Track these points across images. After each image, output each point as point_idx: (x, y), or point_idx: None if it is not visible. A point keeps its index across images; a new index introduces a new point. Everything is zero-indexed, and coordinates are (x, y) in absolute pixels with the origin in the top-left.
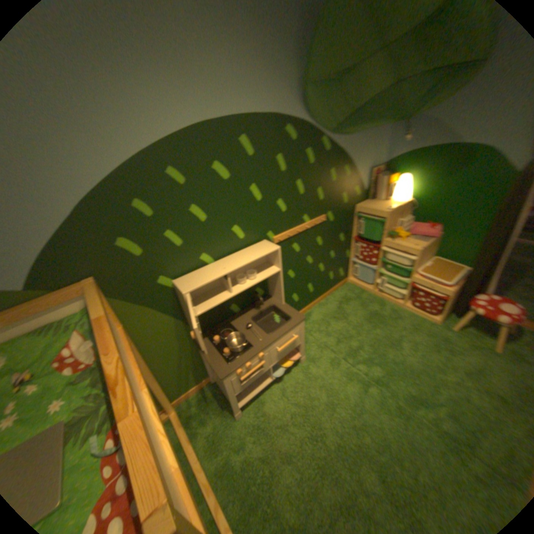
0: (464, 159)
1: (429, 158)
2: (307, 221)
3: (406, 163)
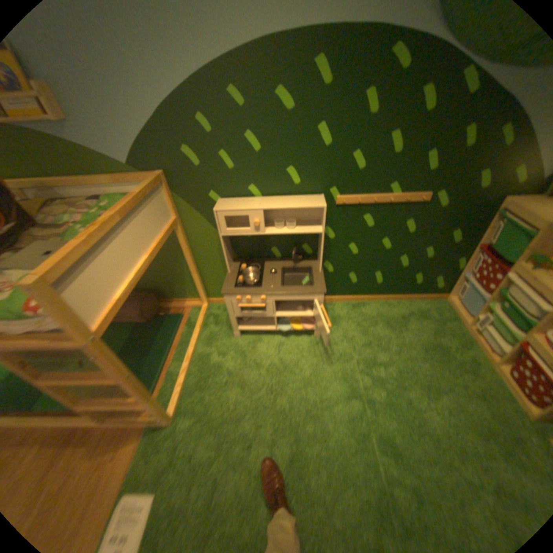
0: None
1: None
2: (395, 193)
3: None
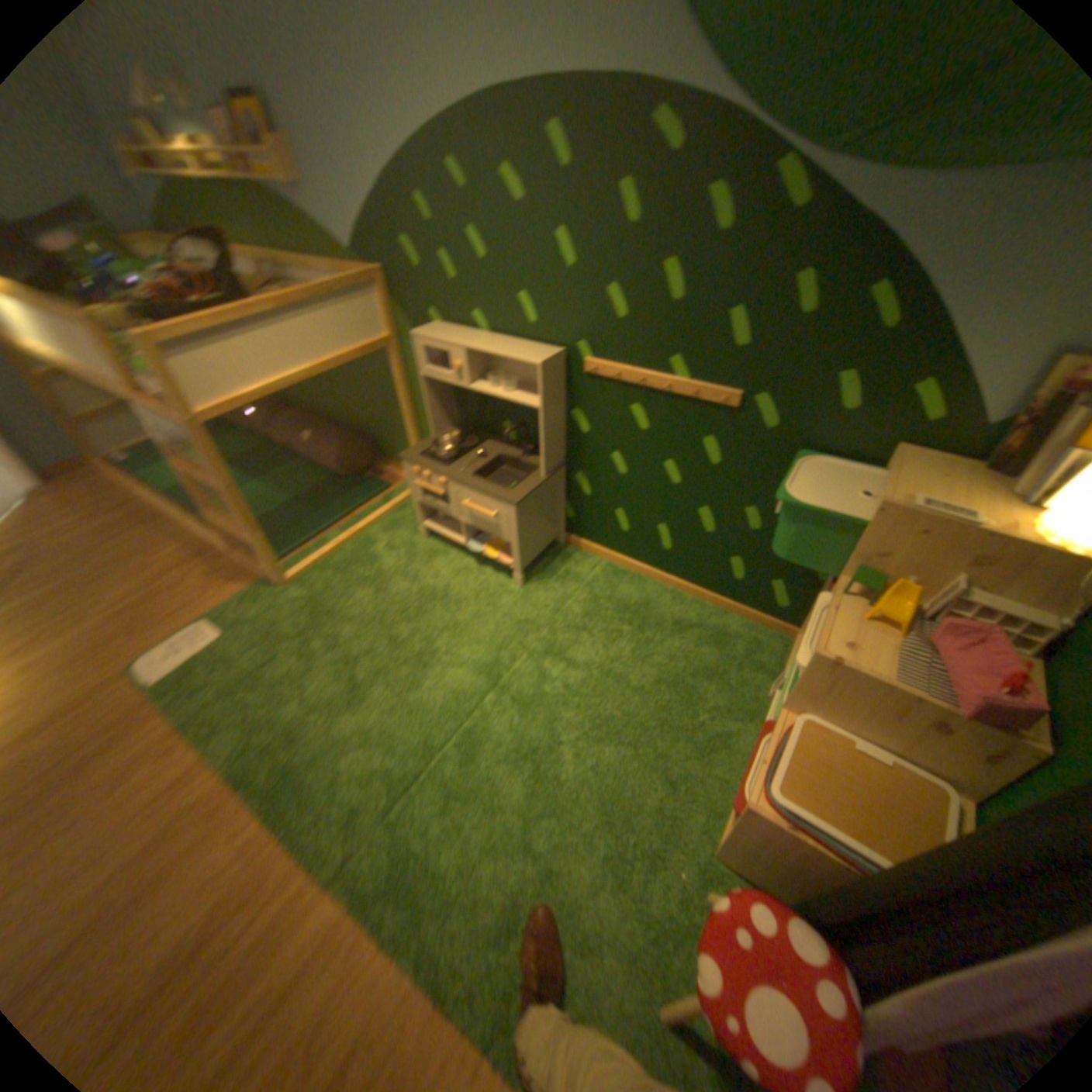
0: None
1: None
2: (678, 376)
3: None
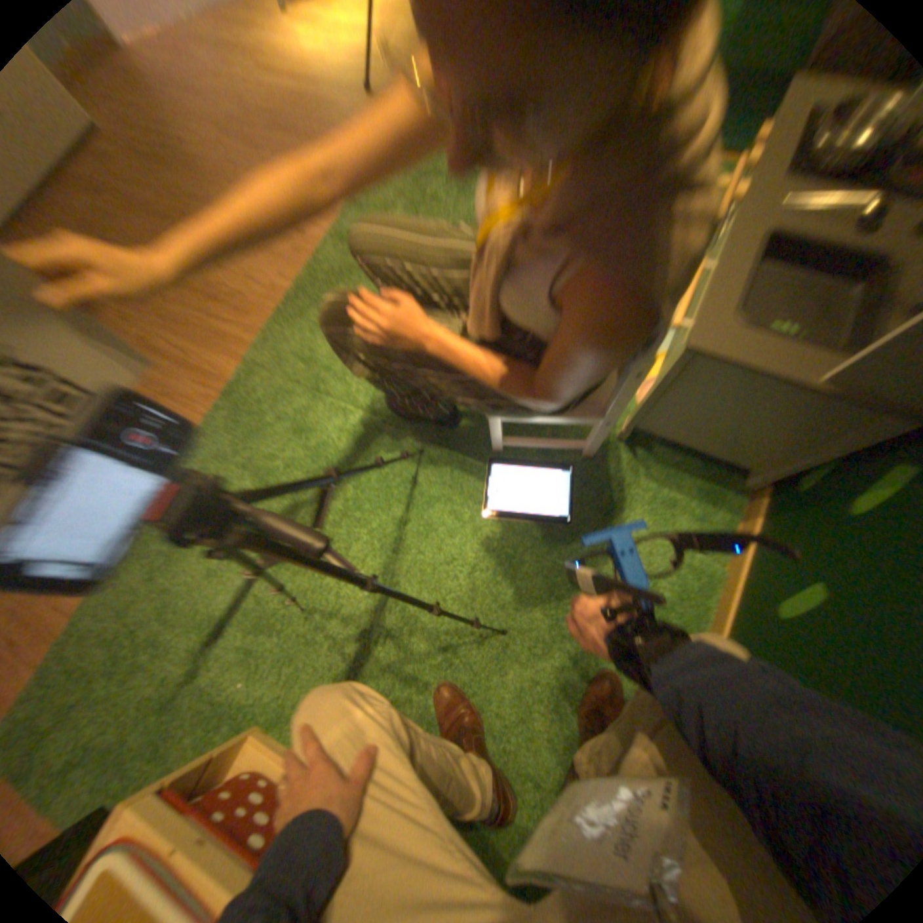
0: None
1: None
2: None
3: None
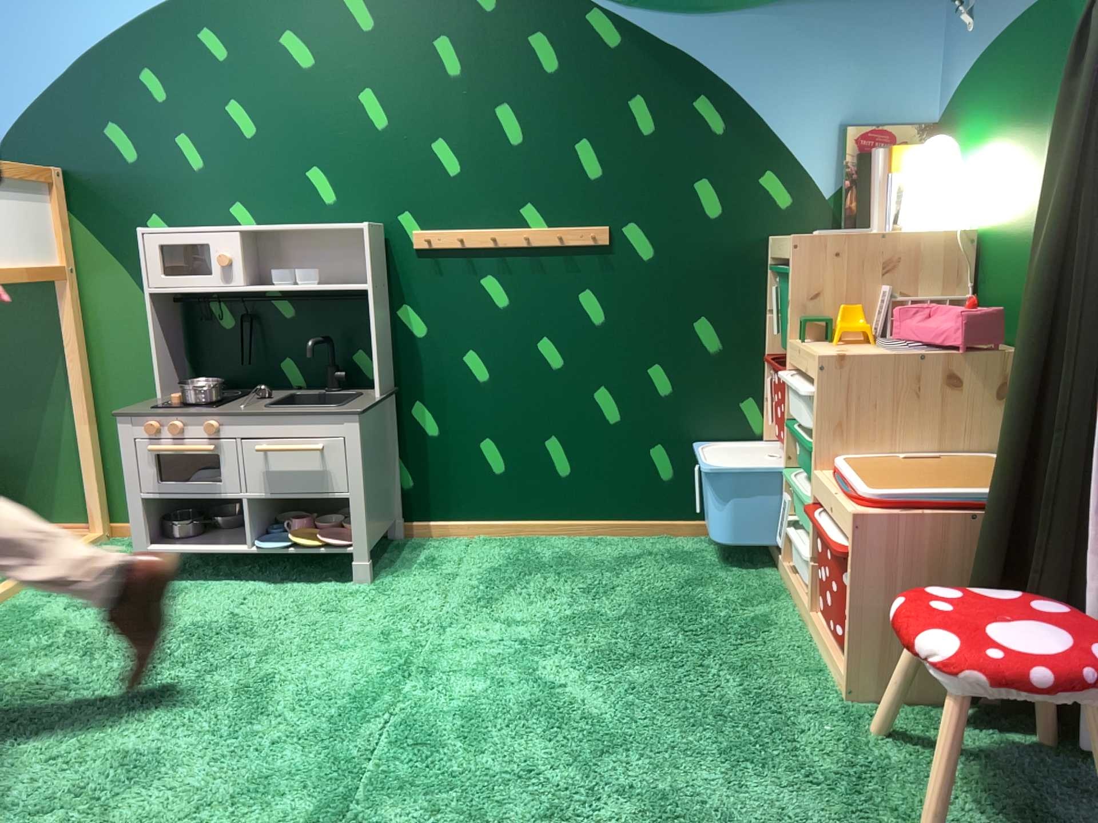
0: (1059, 48)
1: (1000, 74)
2: (533, 224)
3: (965, 109)
